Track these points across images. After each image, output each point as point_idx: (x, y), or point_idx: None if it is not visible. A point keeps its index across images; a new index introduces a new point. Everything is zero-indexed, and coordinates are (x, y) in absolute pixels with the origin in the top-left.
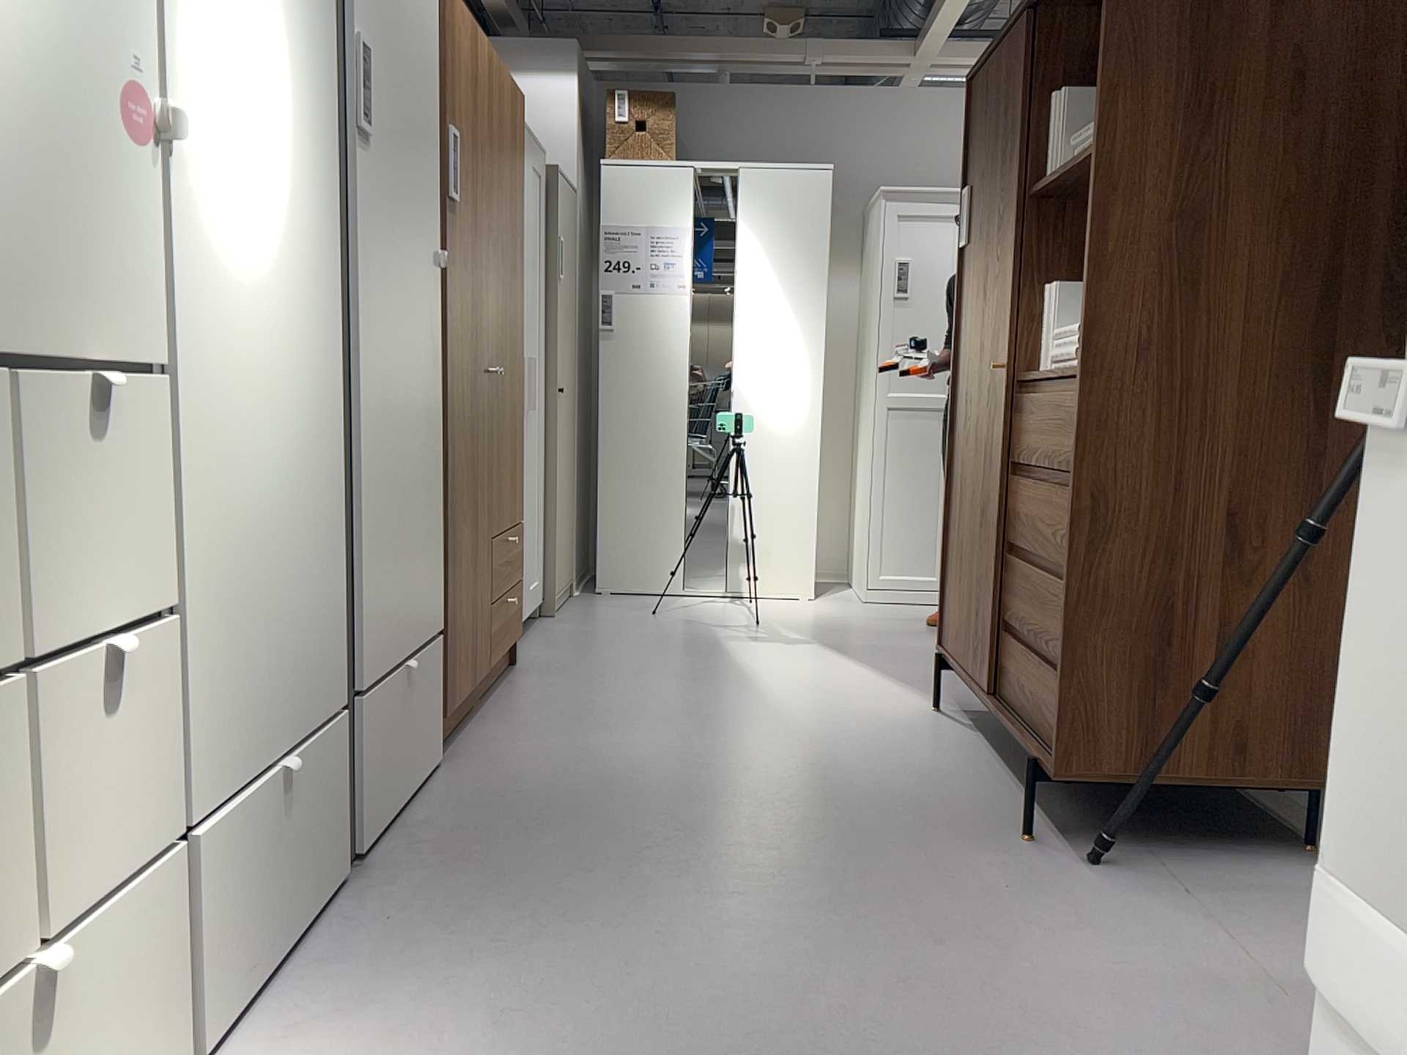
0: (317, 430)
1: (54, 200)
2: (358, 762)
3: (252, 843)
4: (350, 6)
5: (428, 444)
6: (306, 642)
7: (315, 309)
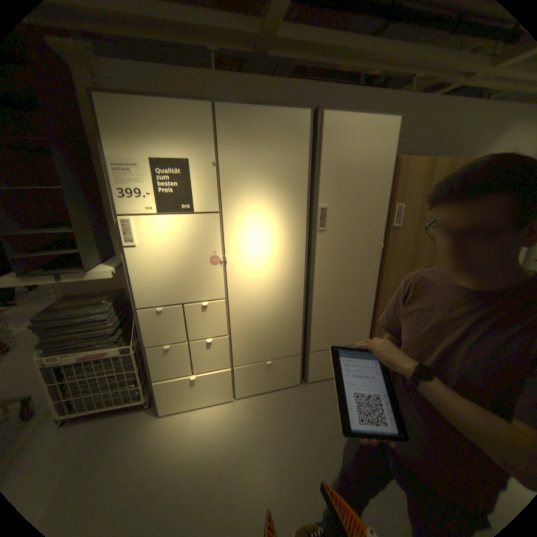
0: (290, 301)
1: (196, 279)
2: (309, 365)
3: (256, 372)
4: (319, 199)
5: (364, 297)
6: (283, 341)
7: (291, 277)
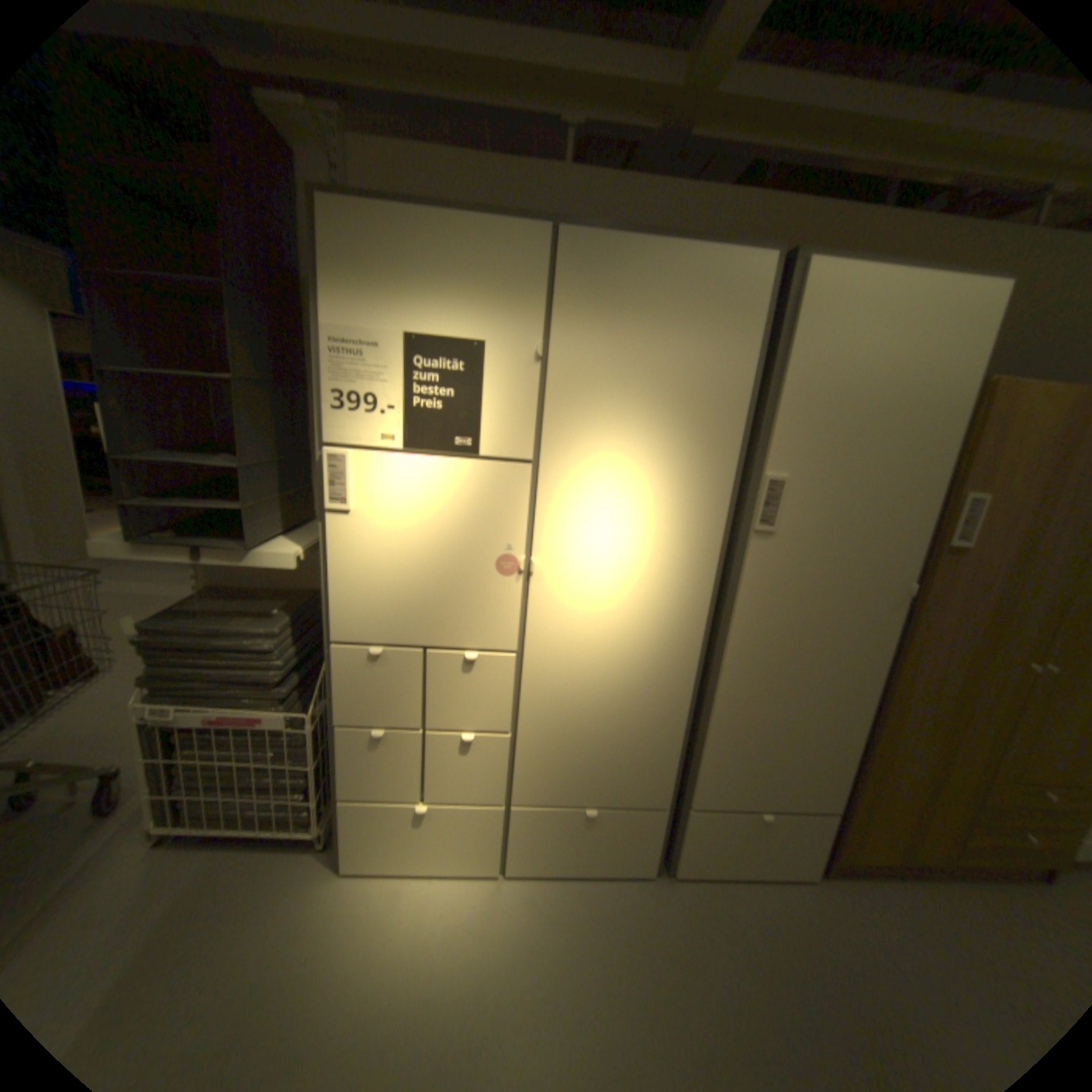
0: (664, 685)
1: (462, 601)
2: (686, 839)
3: (560, 829)
4: (769, 460)
5: (849, 707)
6: (632, 772)
7: (674, 629)
